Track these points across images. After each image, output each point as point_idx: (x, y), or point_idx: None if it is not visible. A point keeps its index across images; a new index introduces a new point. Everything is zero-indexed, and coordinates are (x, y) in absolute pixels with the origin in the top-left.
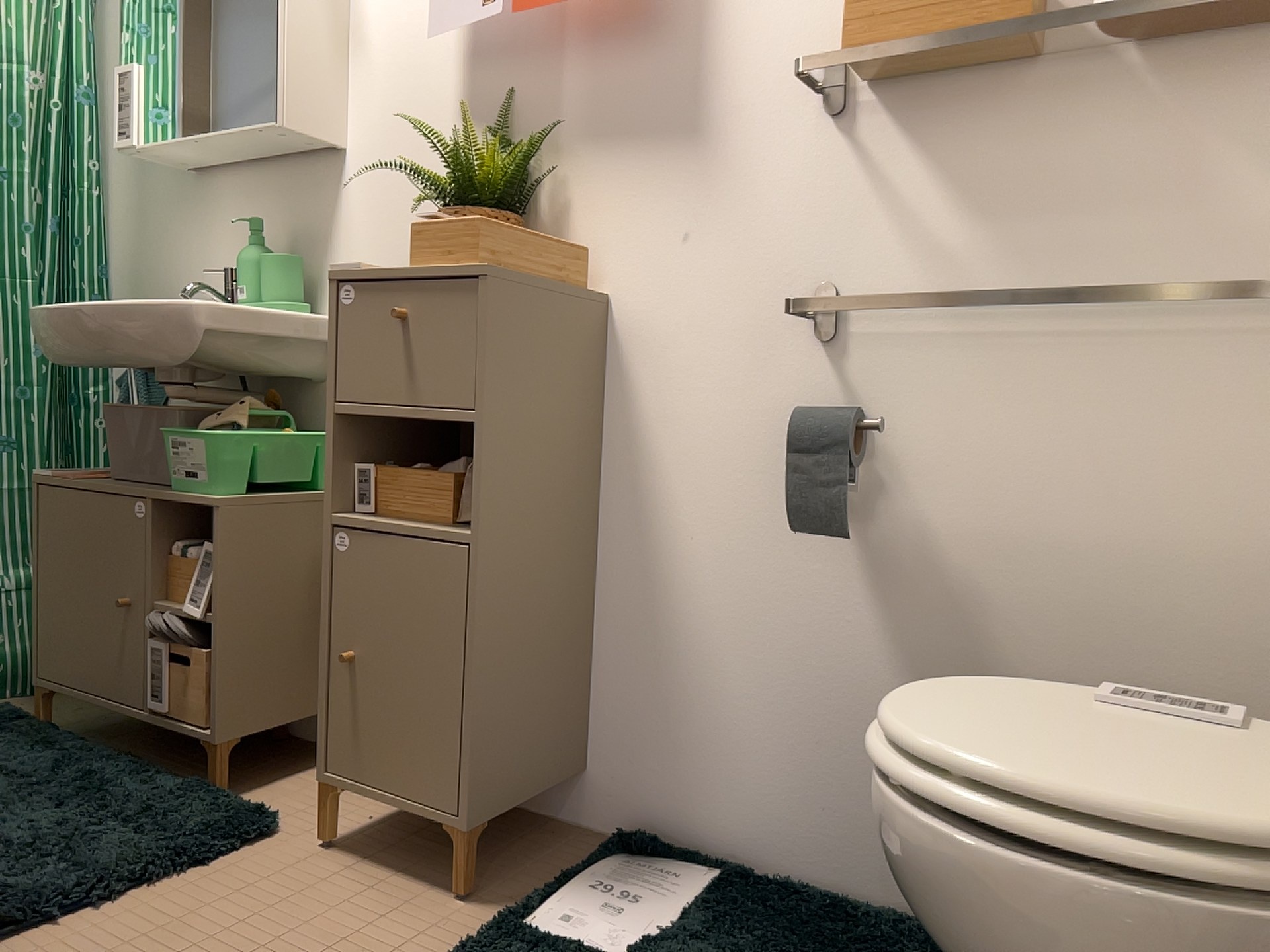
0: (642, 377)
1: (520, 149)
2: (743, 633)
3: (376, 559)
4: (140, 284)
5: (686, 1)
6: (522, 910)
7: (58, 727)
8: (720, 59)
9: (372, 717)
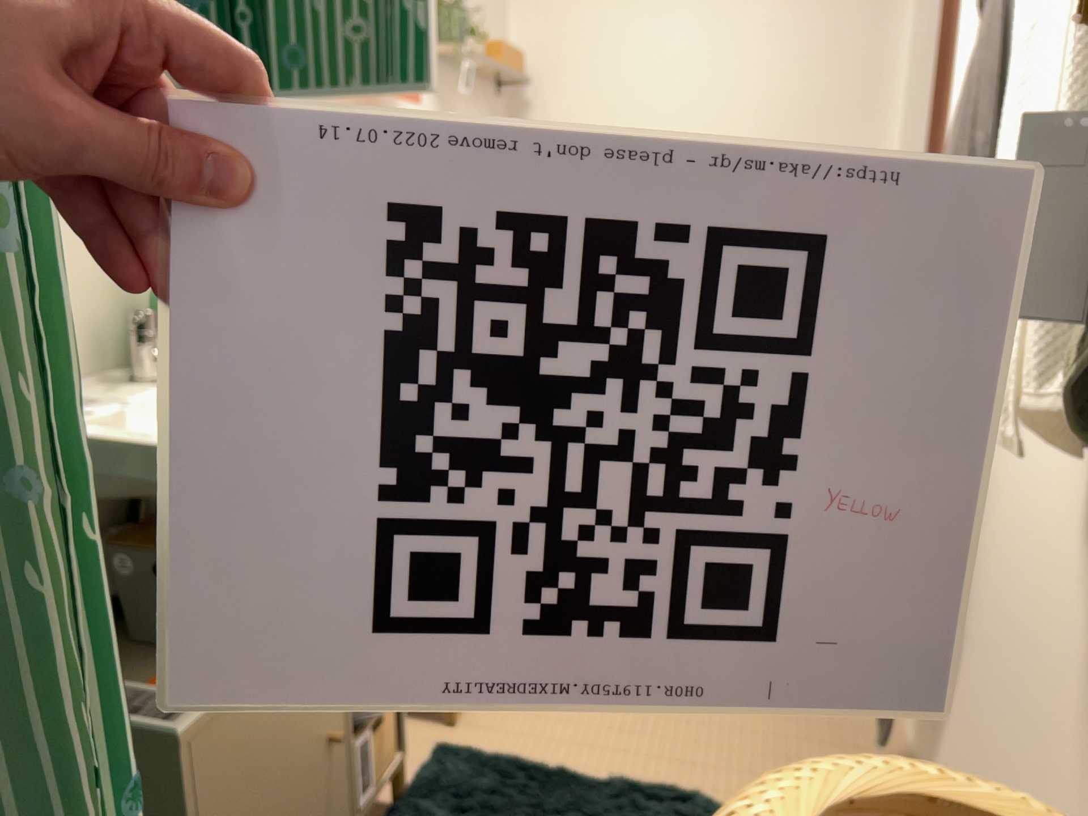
0: None
1: None
2: None
3: None
4: None
5: None
6: None
7: None
8: None
9: None
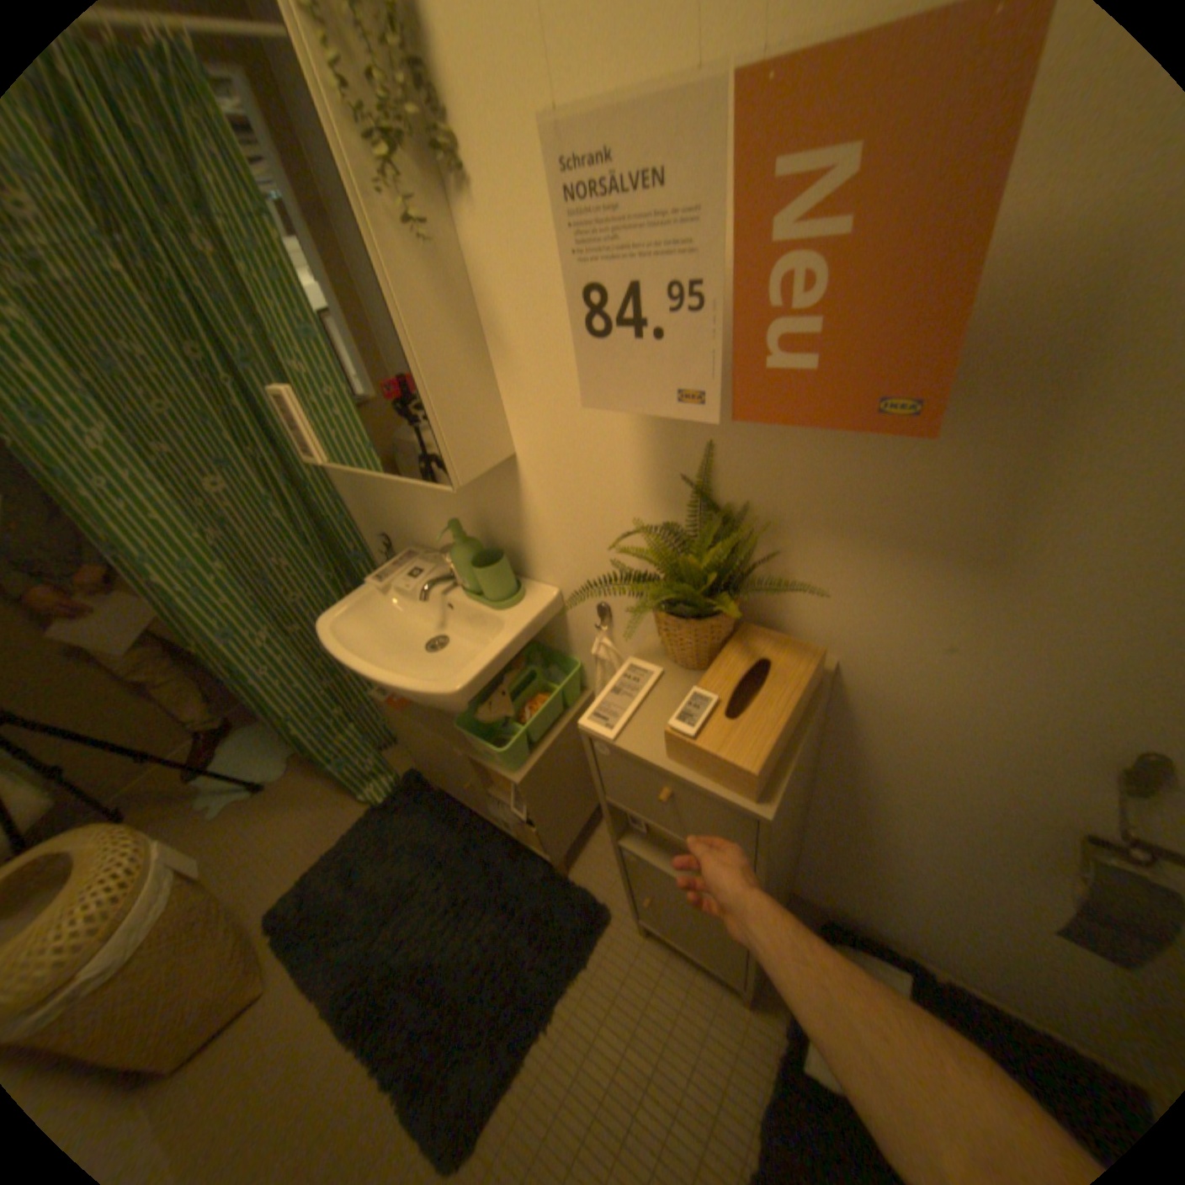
0: (873, 727)
1: (726, 507)
2: (953, 888)
3: (664, 880)
4: (366, 509)
5: (1026, 379)
6: (800, 1047)
7: (448, 797)
8: (1071, 477)
9: (672, 927)
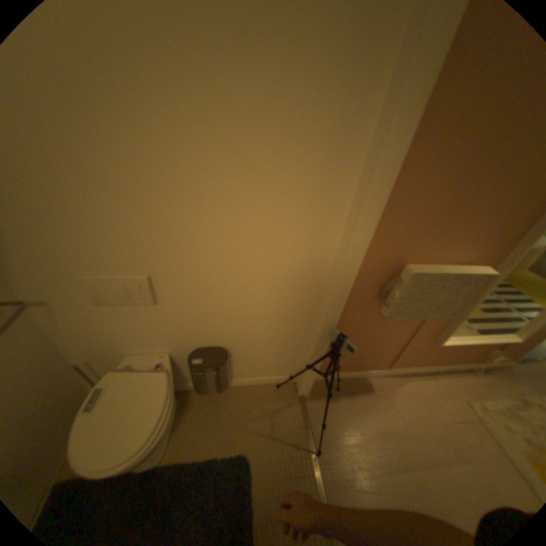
0: None
1: None
2: None
3: None
4: None
5: None
6: None
7: None
8: None
9: None
